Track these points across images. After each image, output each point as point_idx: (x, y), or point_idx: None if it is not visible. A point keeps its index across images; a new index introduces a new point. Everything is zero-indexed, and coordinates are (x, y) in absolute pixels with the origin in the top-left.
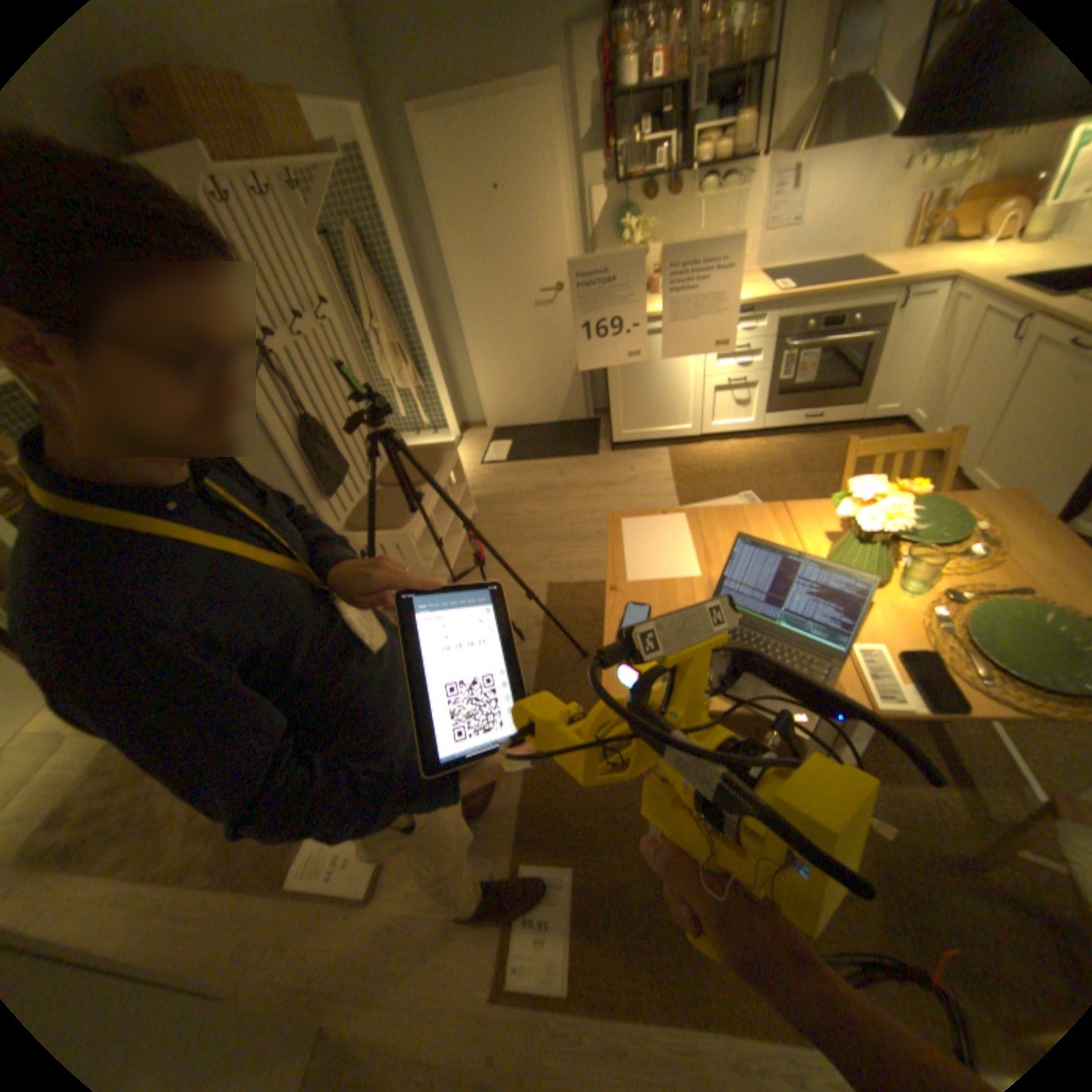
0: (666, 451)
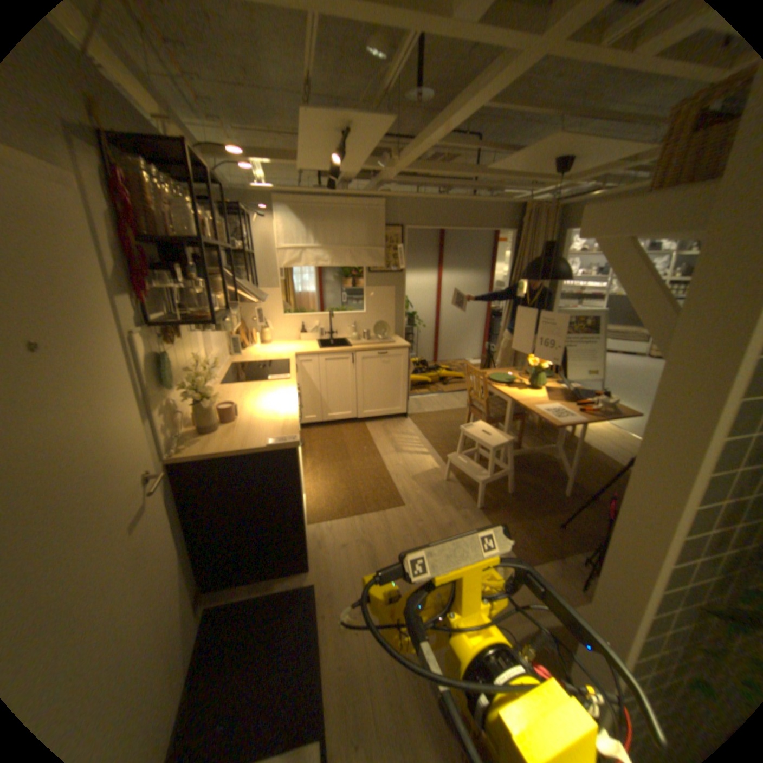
0: (313, 524)
